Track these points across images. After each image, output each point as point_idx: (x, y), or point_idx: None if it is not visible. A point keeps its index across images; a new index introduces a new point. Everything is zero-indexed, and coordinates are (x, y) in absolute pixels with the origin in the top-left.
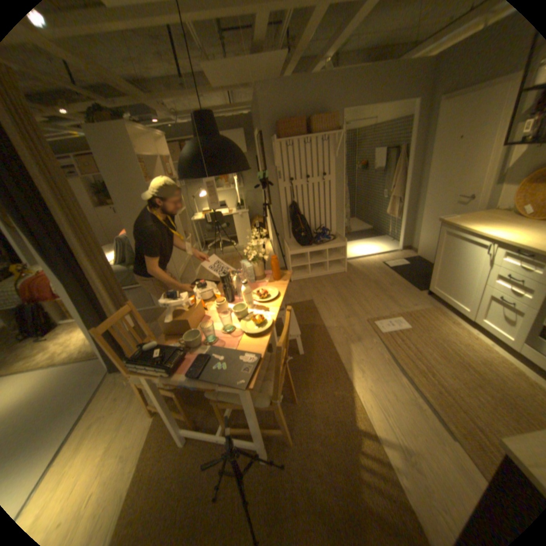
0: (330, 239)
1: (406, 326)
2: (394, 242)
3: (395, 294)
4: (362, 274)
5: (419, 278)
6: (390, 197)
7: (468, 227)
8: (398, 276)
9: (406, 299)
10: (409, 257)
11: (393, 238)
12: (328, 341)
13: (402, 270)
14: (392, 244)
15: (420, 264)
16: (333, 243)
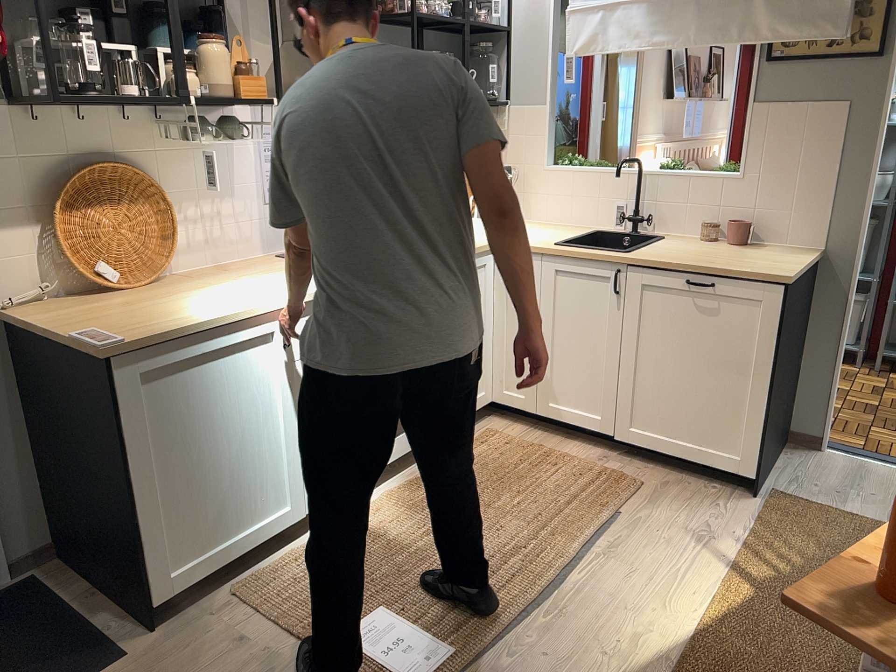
0: None
1: (385, 622)
2: None
3: None
4: None
5: None
6: None
7: (214, 318)
8: None
9: None
10: None
11: None
12: None
13: None
14: None
15: None
16: None
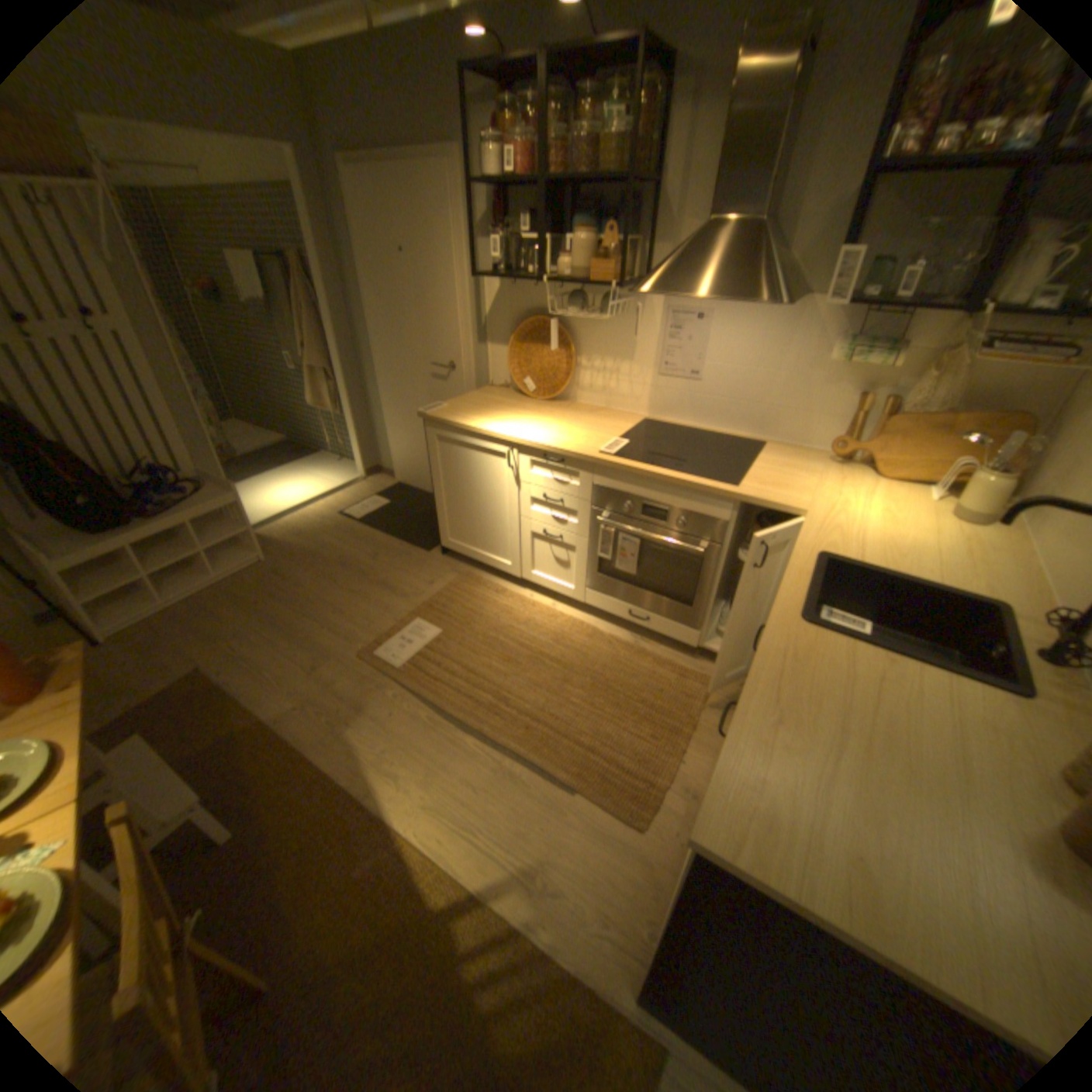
0: (187, 493)
1: (432, 632)
2: (346, 464)
3: (389, 575)
4: (307, 555)
5: (418, 527)
6: (304, 371)
7: (469, 426)
8: (380, 536)
9: (412, 578)
10: (385, 489)
11: (340, 456)
12: (287, 758)
13: (383, 519)
14: (343, 469)
15: (409, 500)
16: (201, 502)
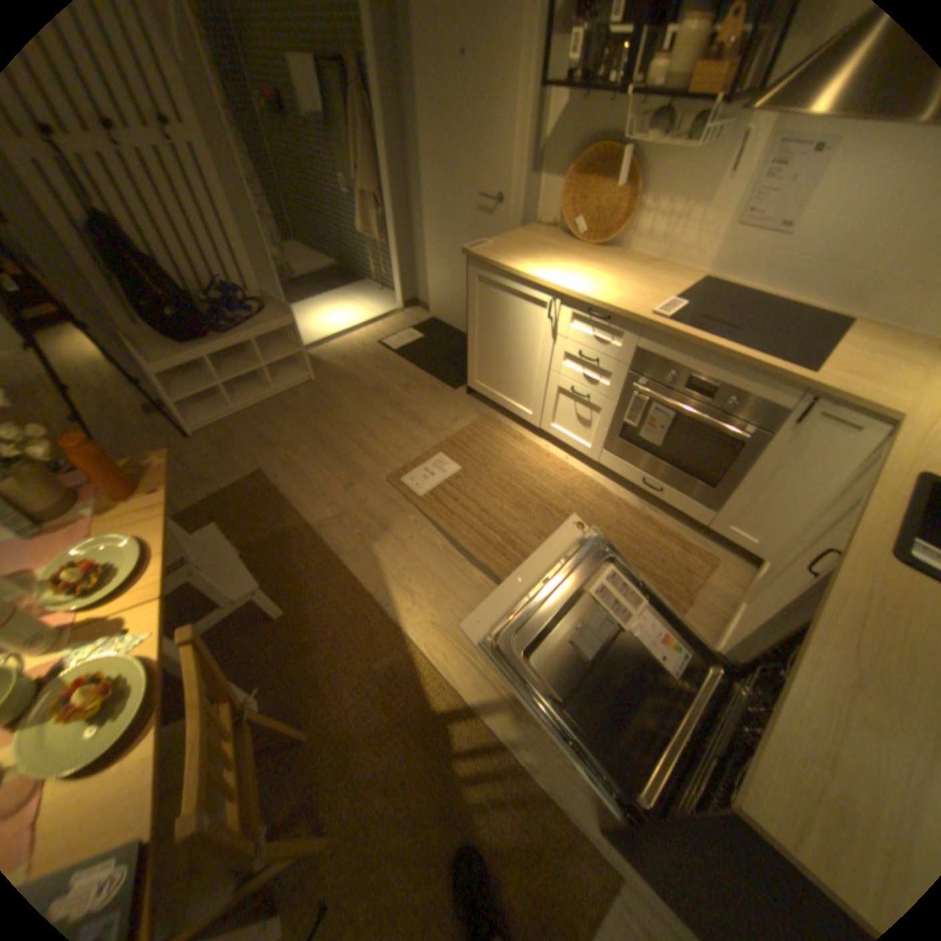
0: (254, 312)
1: (452, 467)
2: (387, 294)
3: (419, 407)
4: (350, 379)
5: (447, 364)
6: (356, 195)
7: (513, 268)
8: (413, 368)
9: (439, 413)
10: (420, 322)
11: (383, 286)
12: (327, 558)
13: (417, 353)
14: (385, 299)
15: (441, 336)
16: (264, 321)
